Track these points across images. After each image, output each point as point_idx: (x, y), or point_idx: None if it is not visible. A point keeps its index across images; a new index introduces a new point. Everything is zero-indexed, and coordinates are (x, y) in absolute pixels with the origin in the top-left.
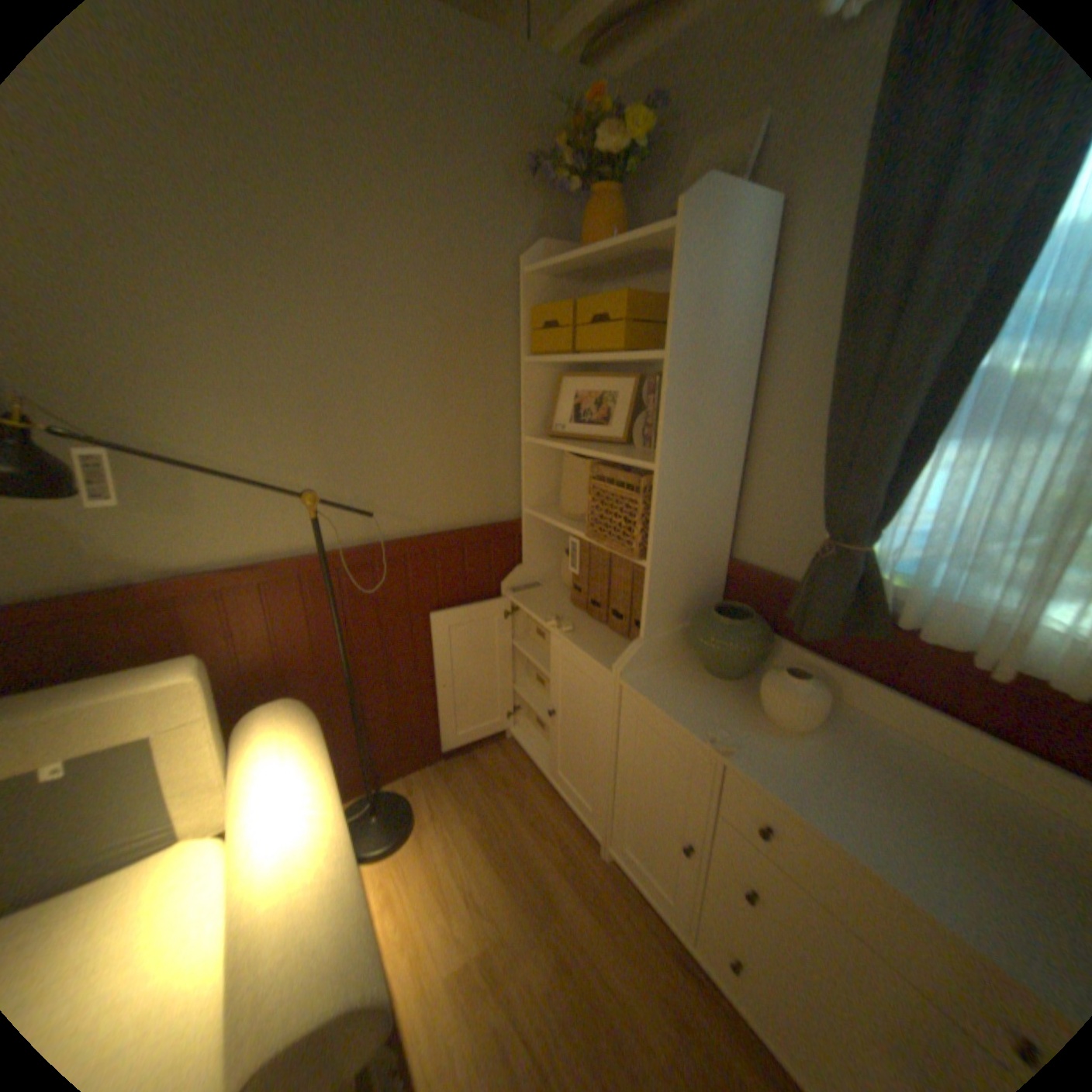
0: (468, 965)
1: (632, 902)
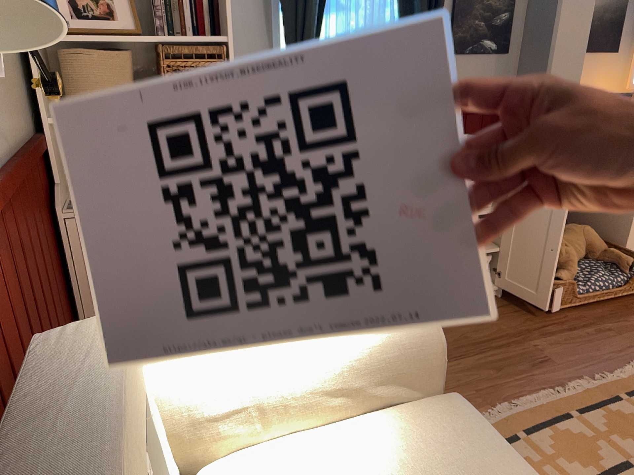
0: None
1: None
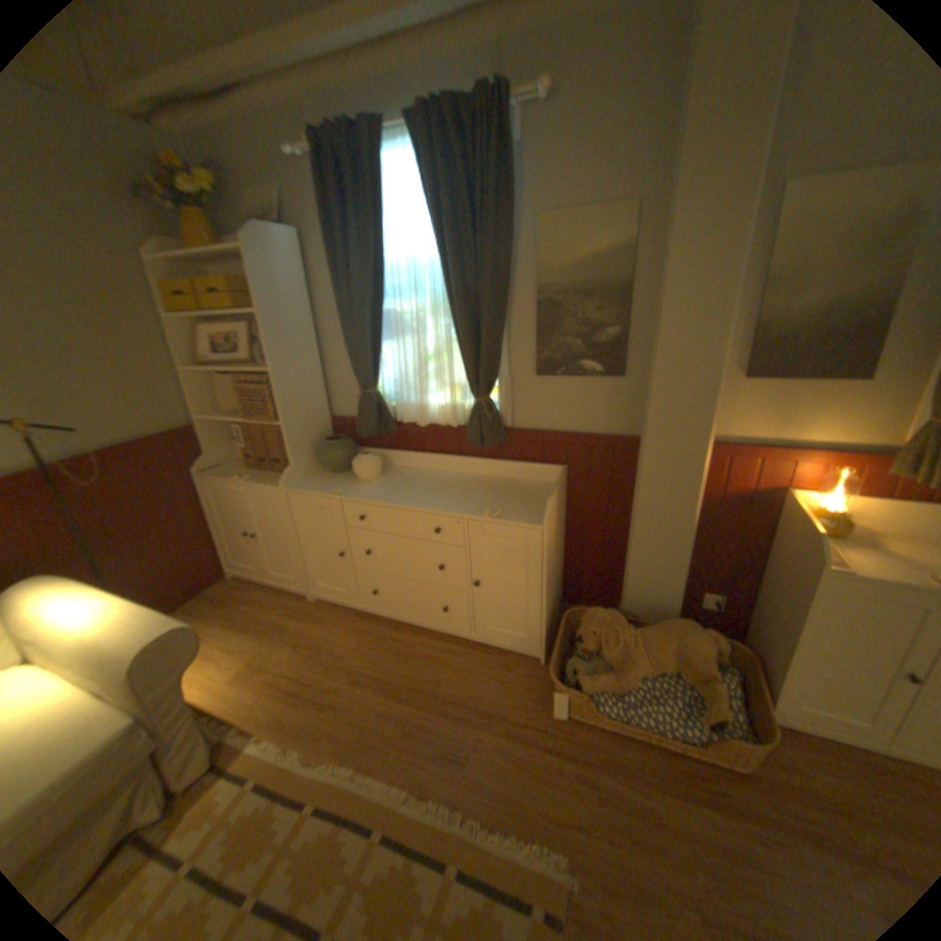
0: (237, 672)
1: (328, 609)
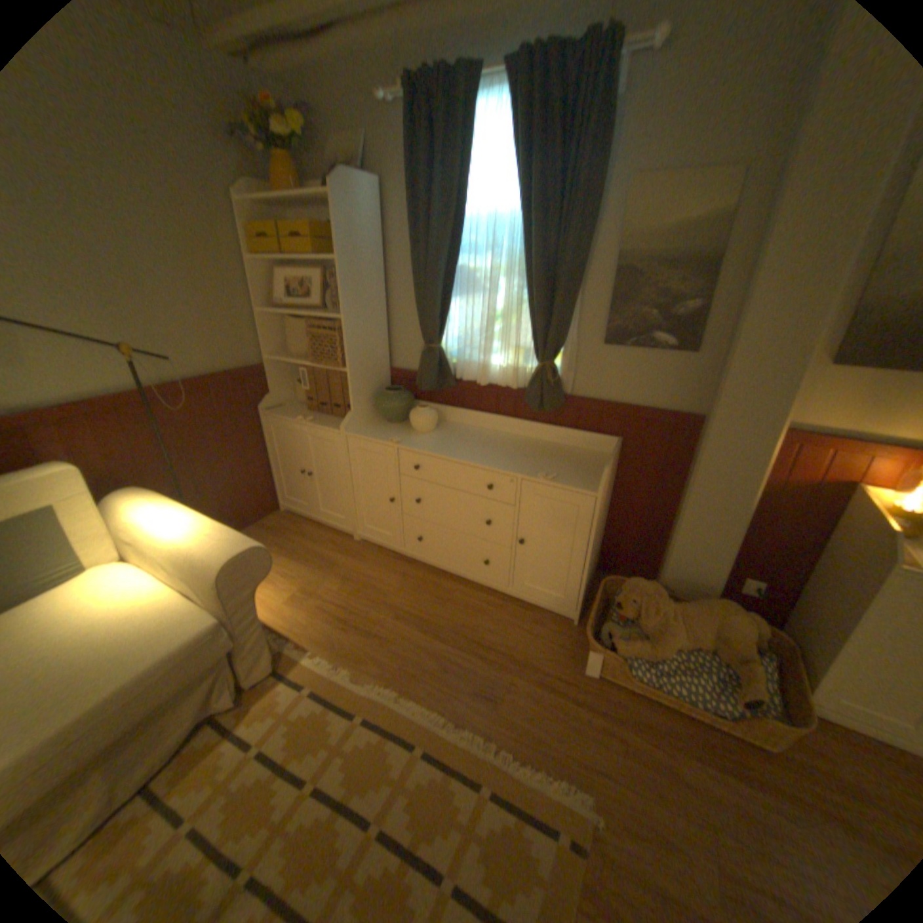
0: (293, 595)
1: (373, 550)
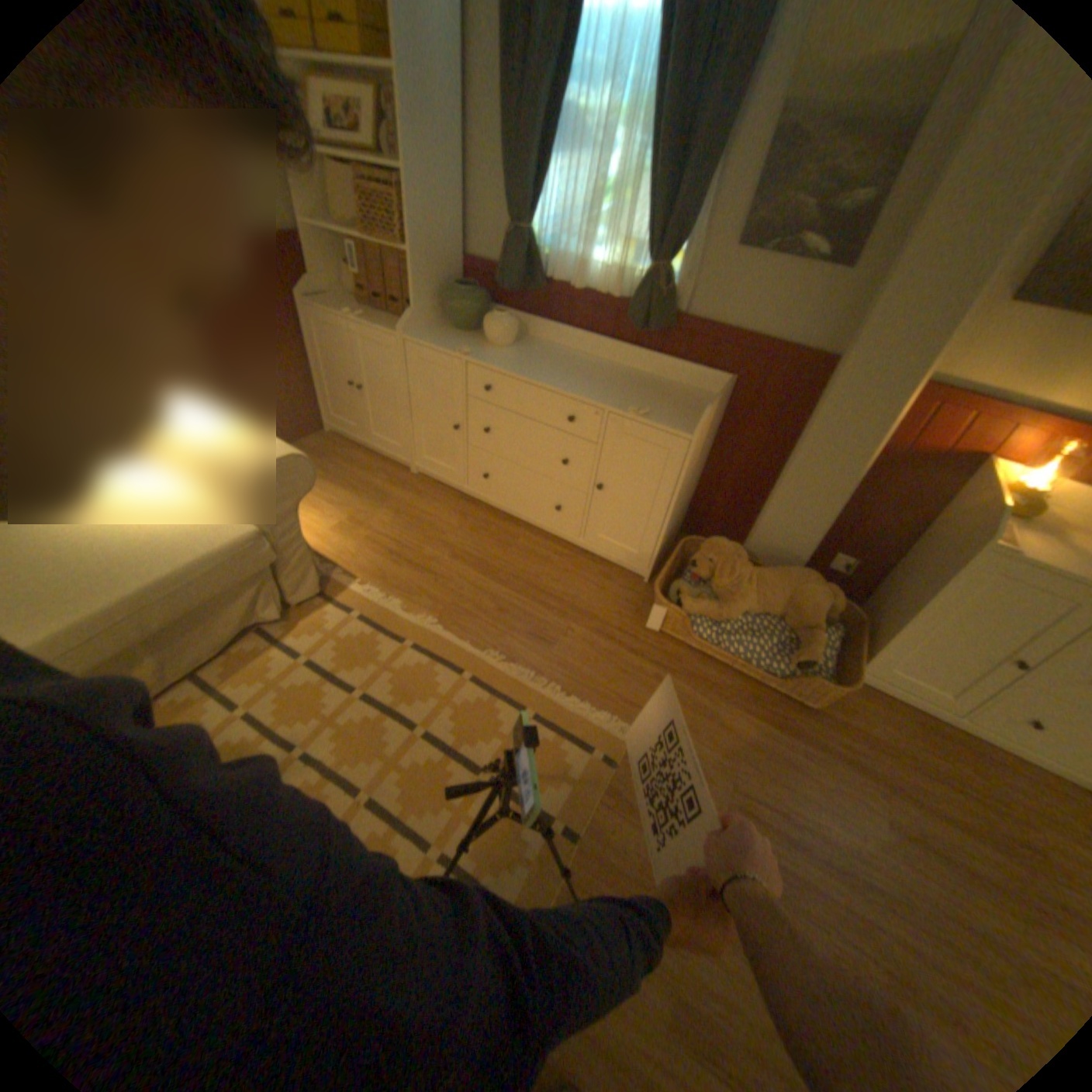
0: (341, 523)
1: (432, 485)
